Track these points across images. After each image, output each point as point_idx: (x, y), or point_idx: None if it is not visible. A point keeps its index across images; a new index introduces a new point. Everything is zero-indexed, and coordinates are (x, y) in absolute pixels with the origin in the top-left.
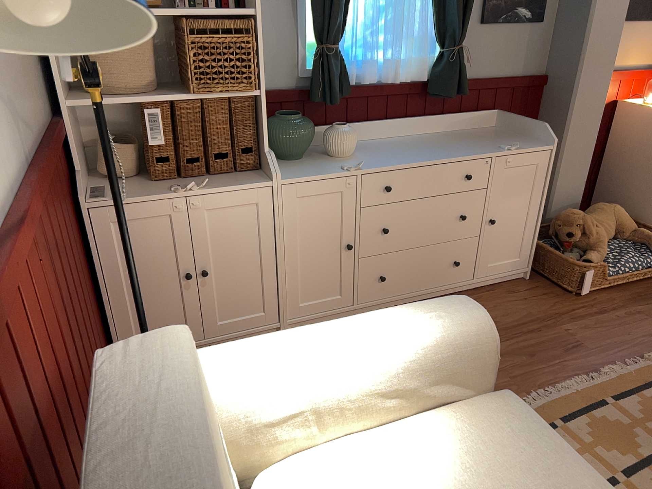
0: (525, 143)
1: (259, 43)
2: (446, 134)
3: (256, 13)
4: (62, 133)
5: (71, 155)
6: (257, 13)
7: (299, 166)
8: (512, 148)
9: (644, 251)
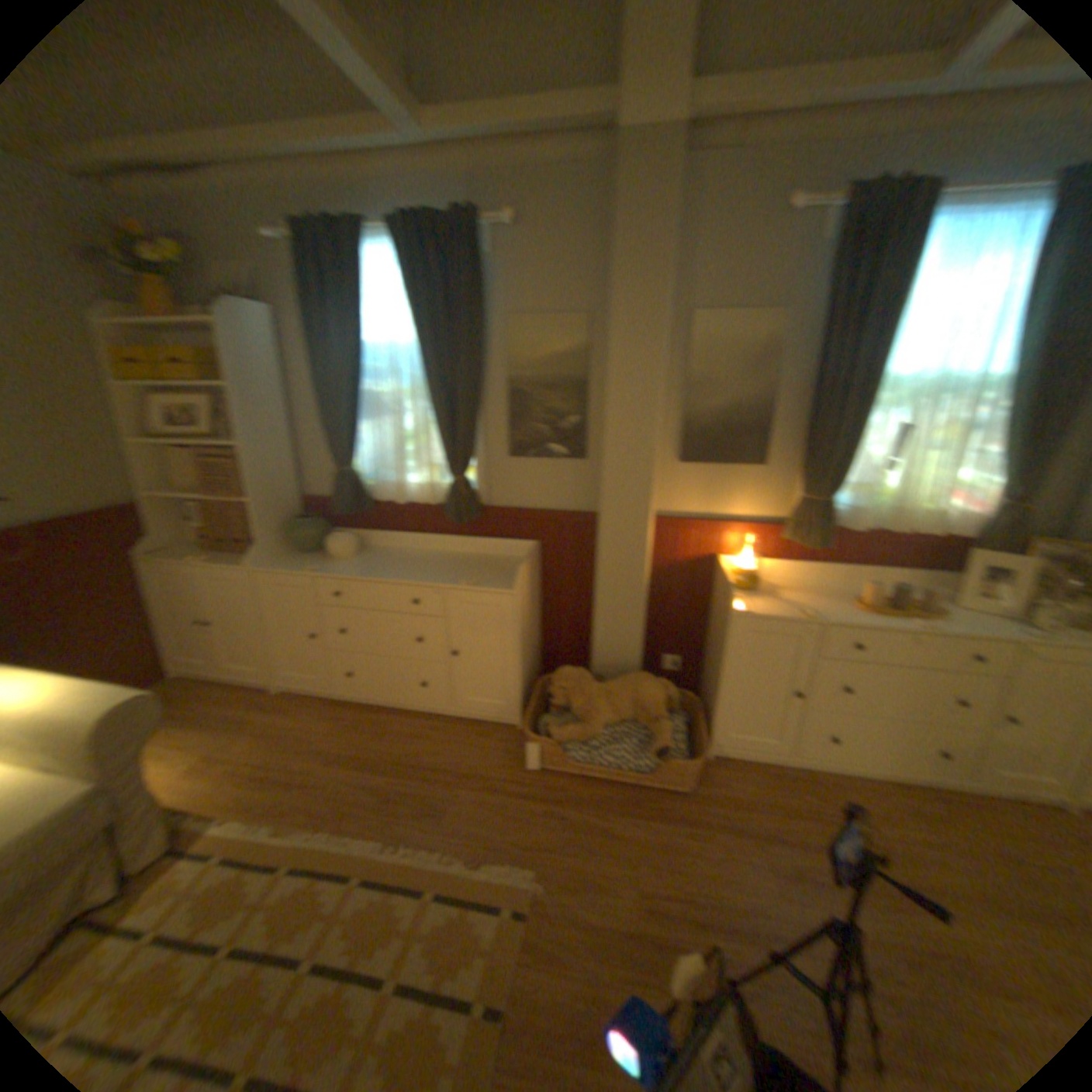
0: (500, 581)
1: (239, 465)
2: (467, 557)
3: (242, 444)
4: (116, 511)
5: (140, 525)
6: (235, 444)
7: (289, 560)
8: (466, 584)
9: (643, 749)
